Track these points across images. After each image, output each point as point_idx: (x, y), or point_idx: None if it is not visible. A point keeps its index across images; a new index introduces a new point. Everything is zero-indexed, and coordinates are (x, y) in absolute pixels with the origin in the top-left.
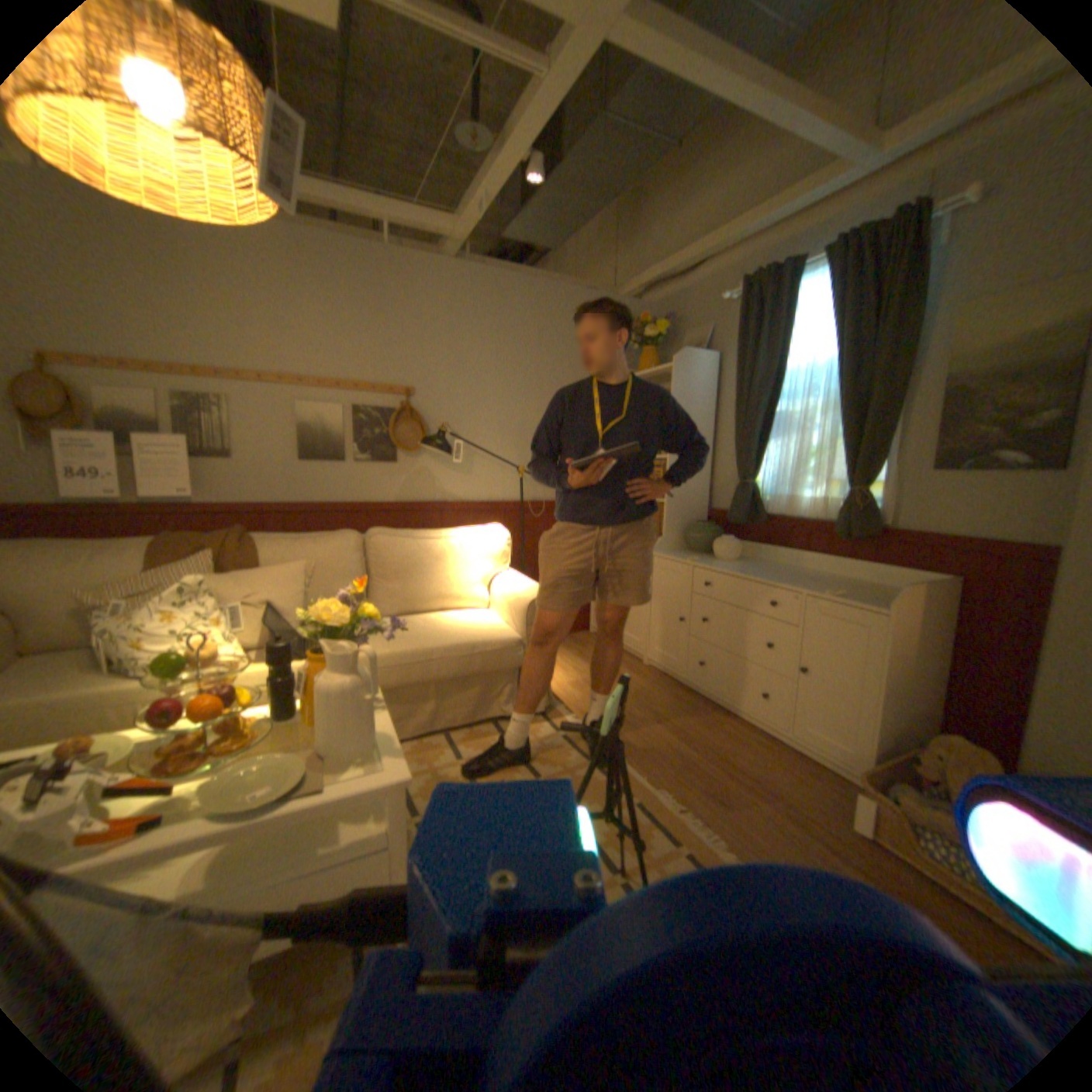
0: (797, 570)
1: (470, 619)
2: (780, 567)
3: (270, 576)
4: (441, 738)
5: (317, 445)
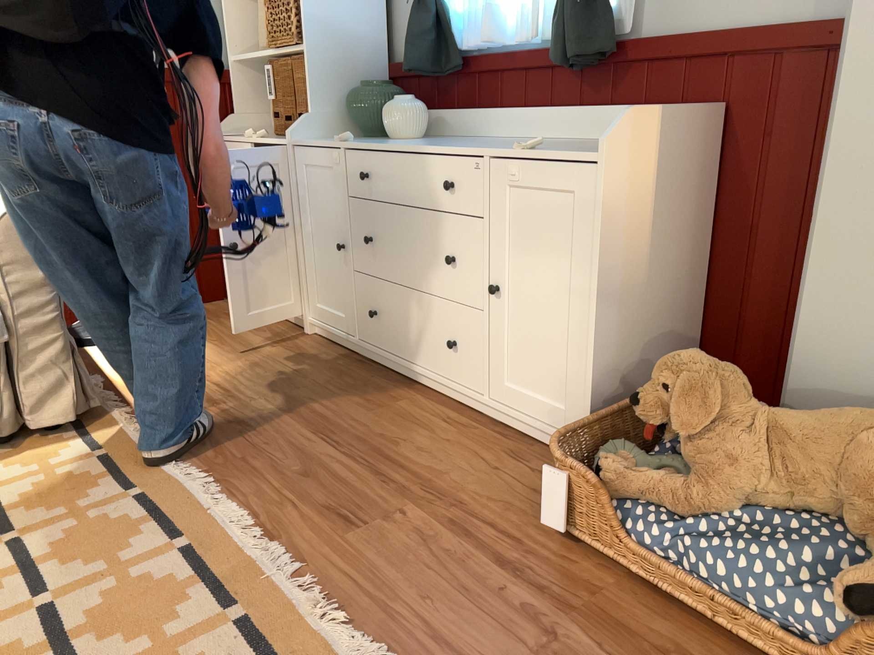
0: (504, 140)
1: None
2: (481, 140)
3: None
4: None
5: None
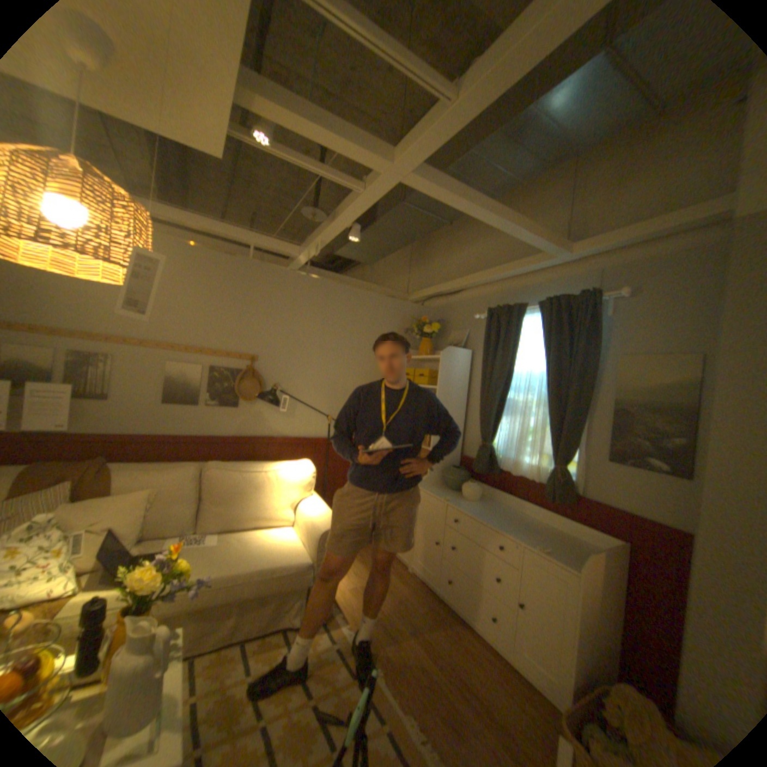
0: (519, 516)
1: (276, 541)
2: (507, 511)
3: (116, 507)
4: (237, 652)
5: (177, 395)
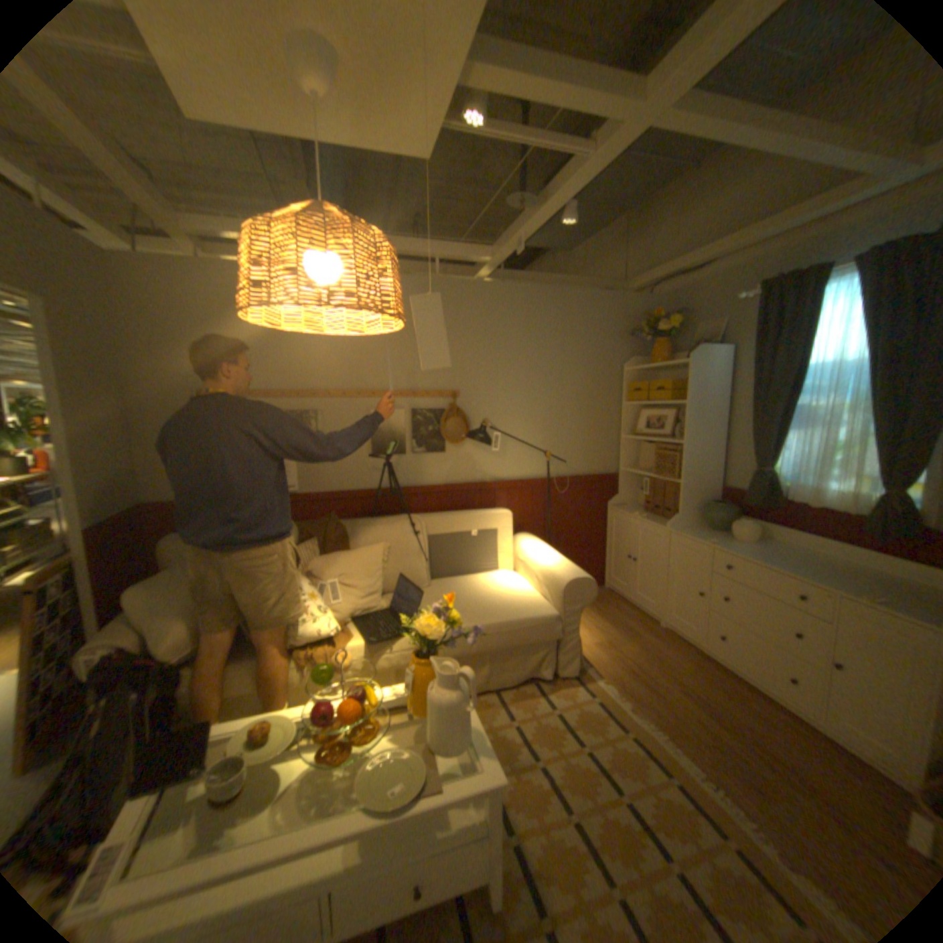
0: (823, 558)
1: (513, 591)
2: (803, 552)
3: (360, 560)
4: (495, 697)
5: (386, 444)
